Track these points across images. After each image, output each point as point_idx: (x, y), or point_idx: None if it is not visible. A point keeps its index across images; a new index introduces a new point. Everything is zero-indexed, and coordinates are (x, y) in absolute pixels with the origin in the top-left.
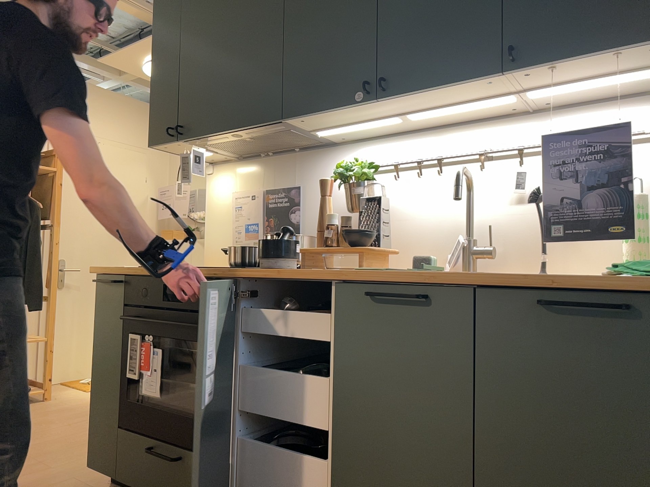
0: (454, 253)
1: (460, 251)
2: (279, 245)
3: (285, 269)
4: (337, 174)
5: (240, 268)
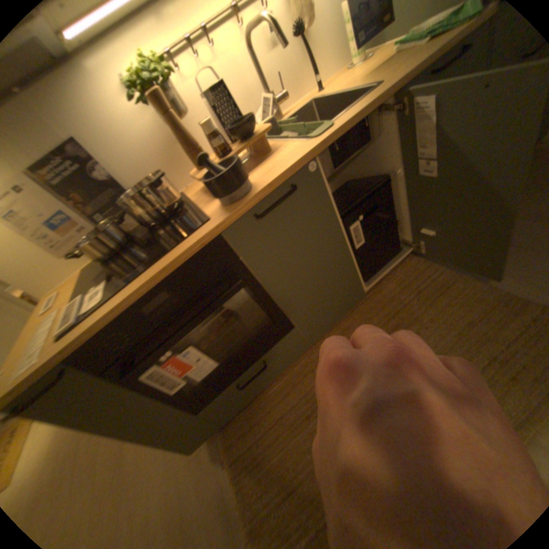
0: (264, 110)
1: (271, 104)
2: (236, 168)
3: (253, 185)
4: (138, 83)
5: (204, 222)
